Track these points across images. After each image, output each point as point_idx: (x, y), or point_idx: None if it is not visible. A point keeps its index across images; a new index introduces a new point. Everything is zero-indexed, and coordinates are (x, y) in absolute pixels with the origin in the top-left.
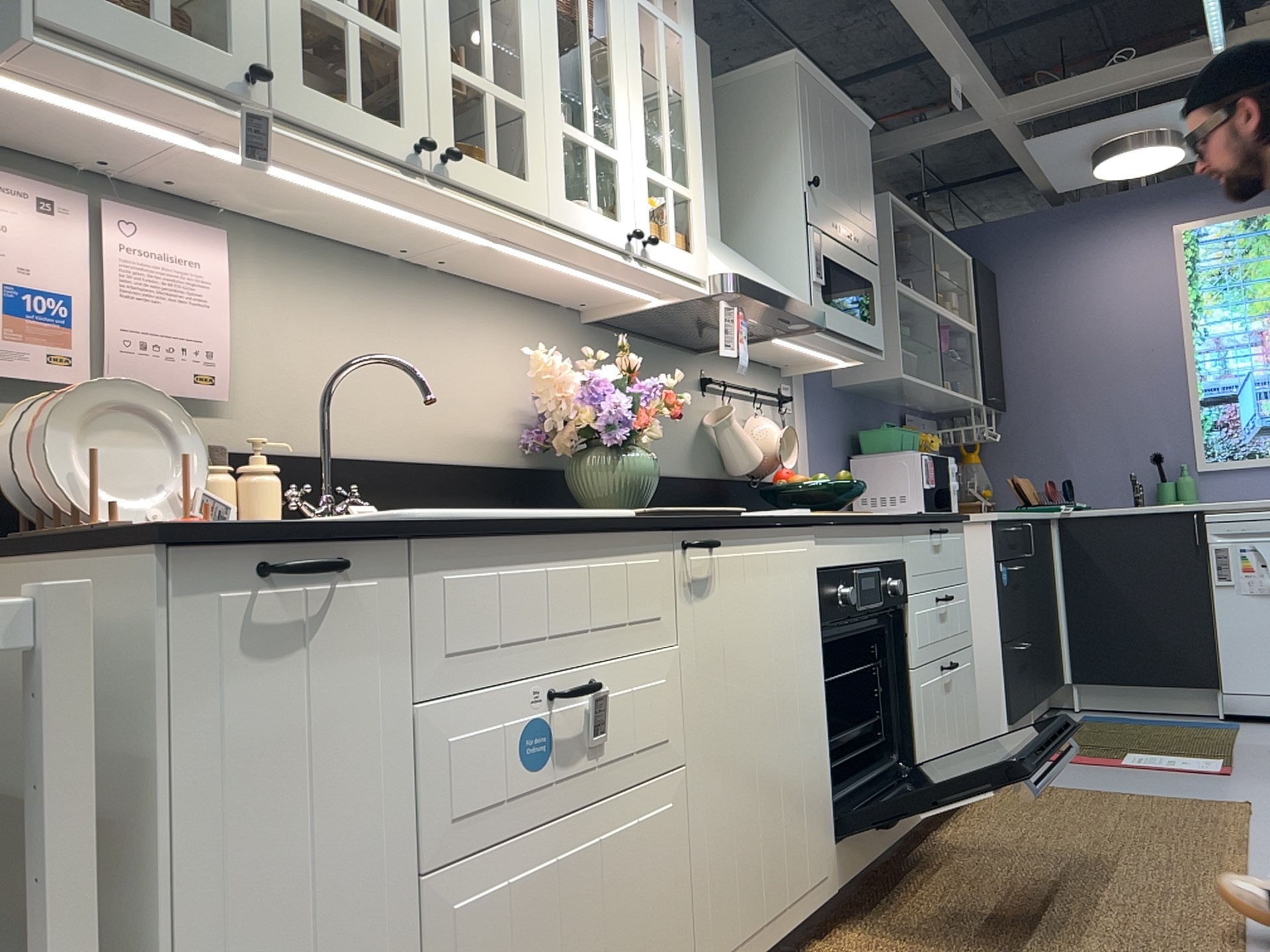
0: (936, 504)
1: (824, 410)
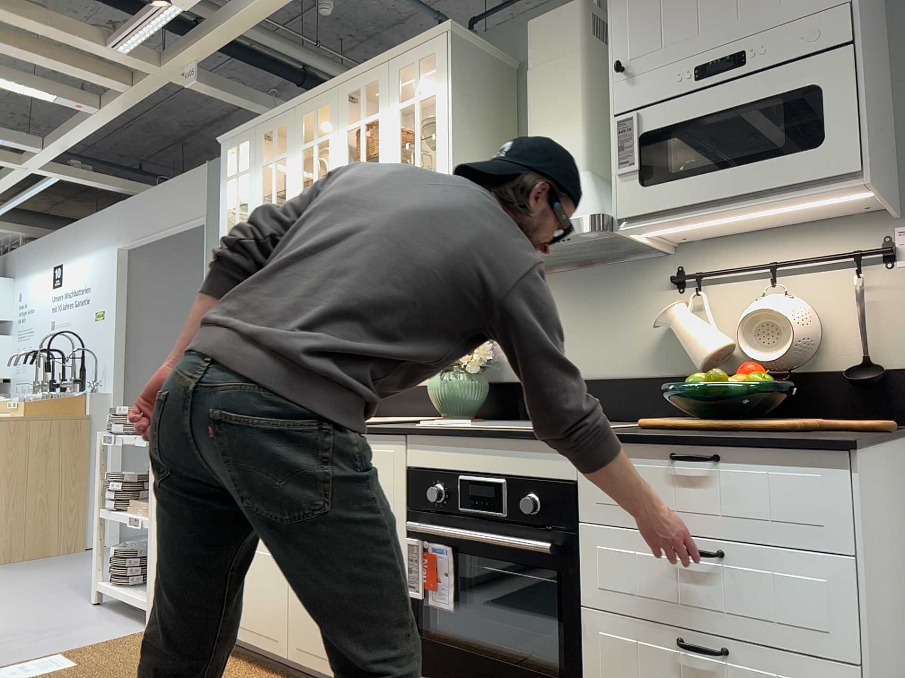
0: None
1: None
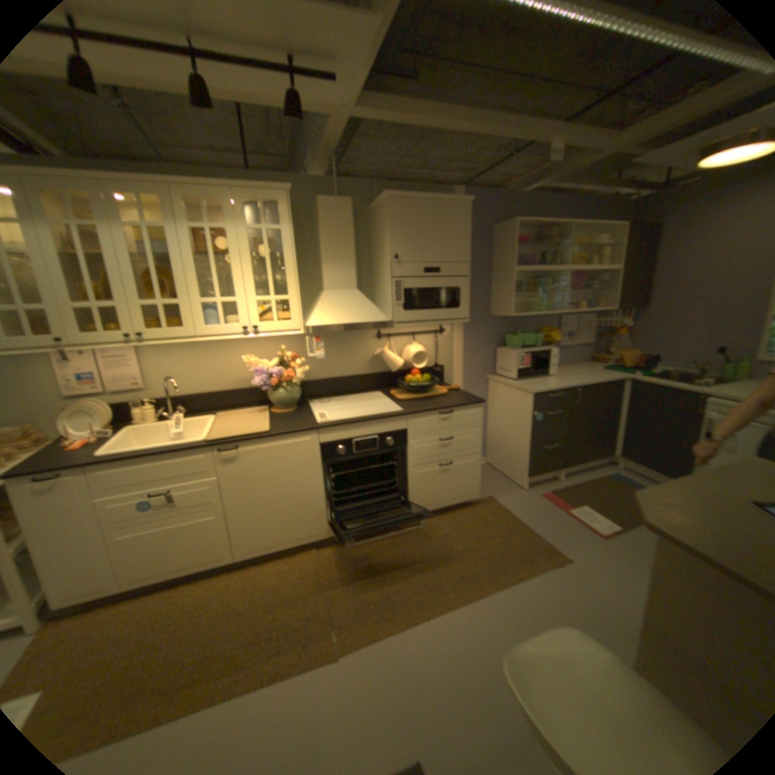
0: (529, 375)
1: (477, 329)
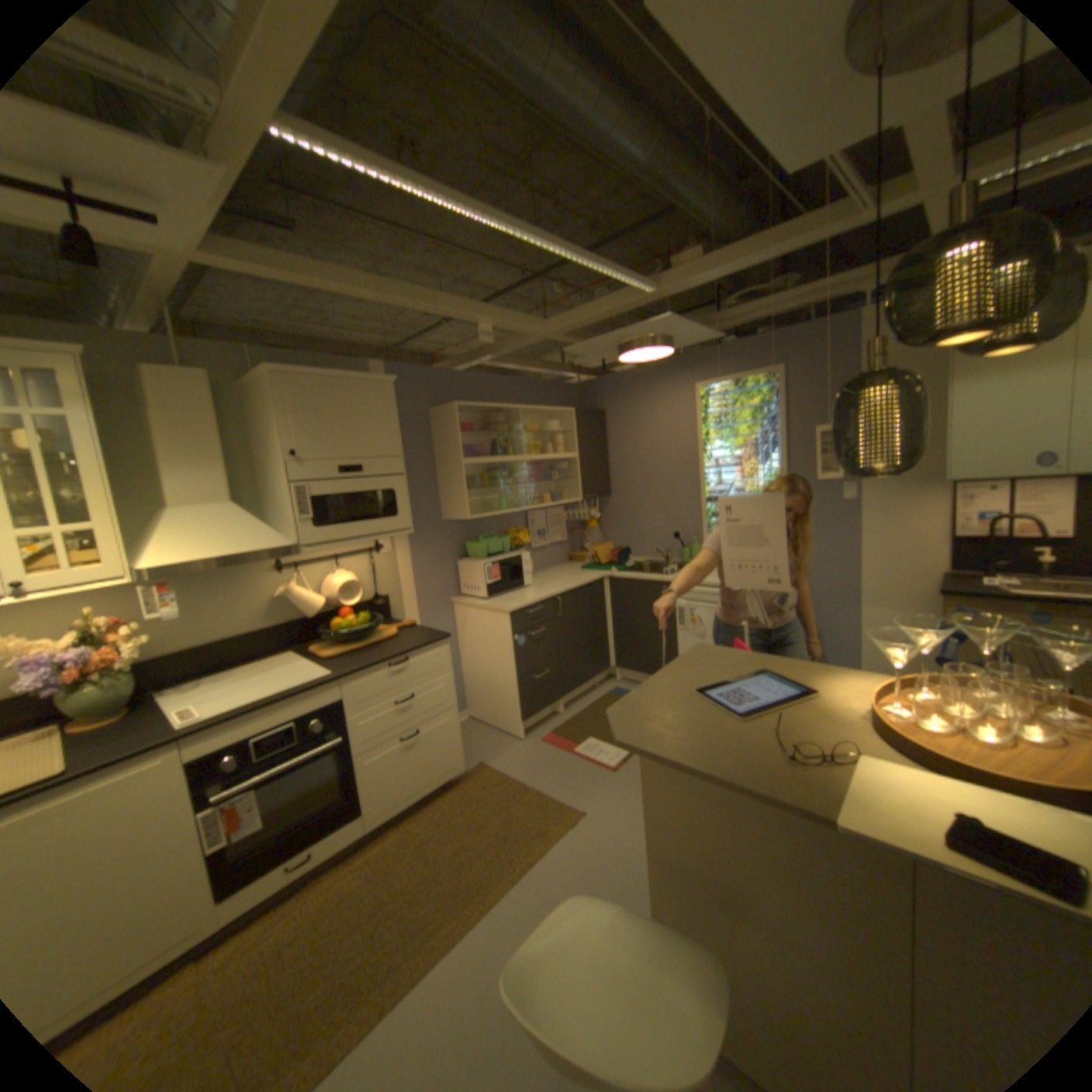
0: (500, 589)
1: (427, 538)
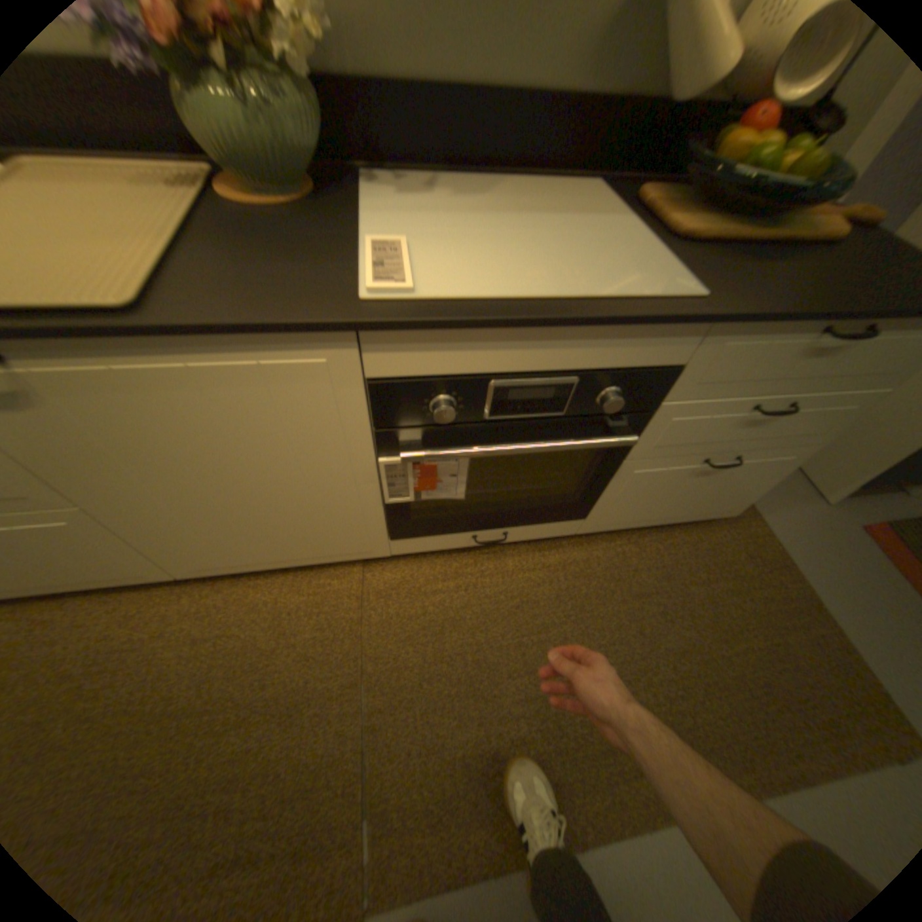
0: None
1: None
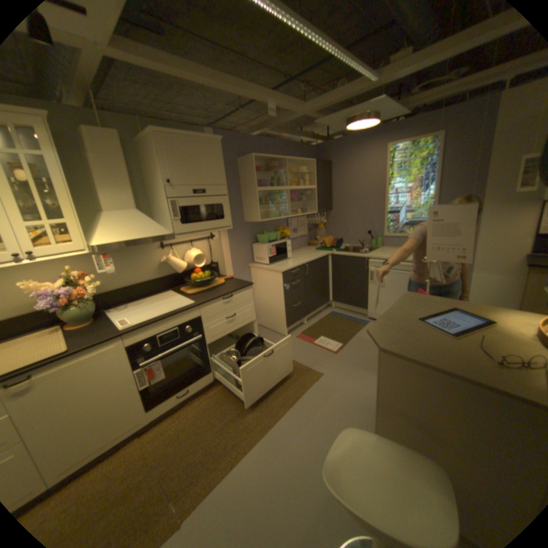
0: (275, 260)
1: (237, 232)
